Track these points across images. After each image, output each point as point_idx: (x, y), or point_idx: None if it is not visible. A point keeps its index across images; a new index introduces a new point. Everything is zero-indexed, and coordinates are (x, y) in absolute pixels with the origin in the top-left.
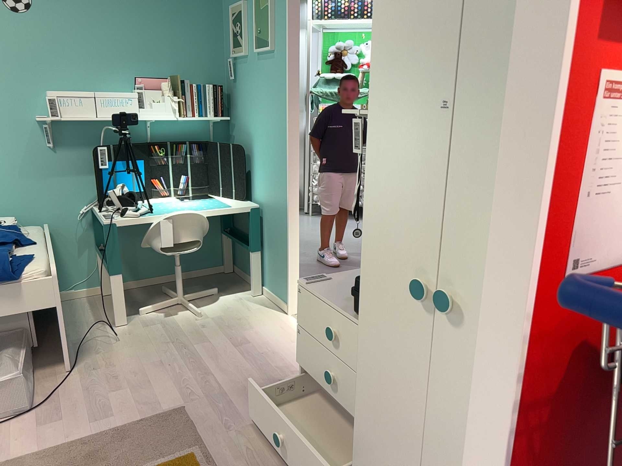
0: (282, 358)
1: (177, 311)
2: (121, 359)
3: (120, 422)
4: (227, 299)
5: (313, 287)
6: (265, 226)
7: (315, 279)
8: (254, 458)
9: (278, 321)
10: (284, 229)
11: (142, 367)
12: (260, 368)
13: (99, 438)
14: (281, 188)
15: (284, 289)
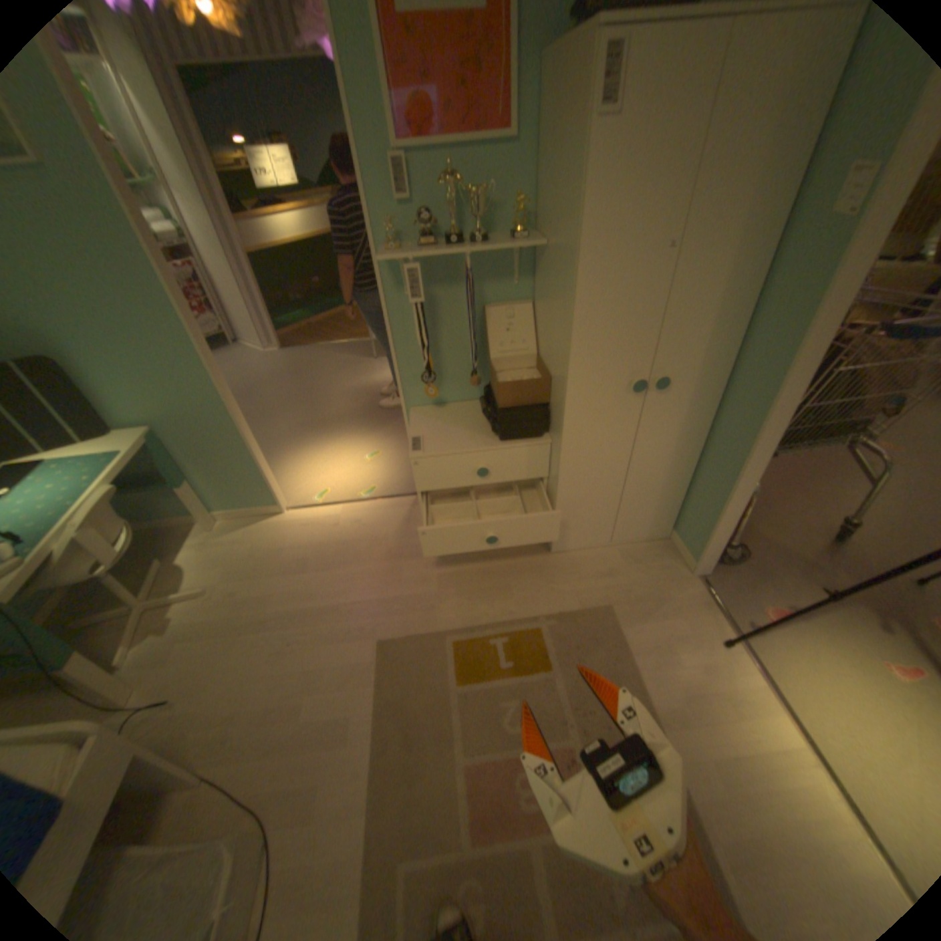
0: (355, 540)
1: (159, 619)
2: (227, 703)
3: (364, 710)
4: (187, 557)
5: (433, 452)
6: (176, 448)
7: (419, 445)
8: (478, 597)
9: (287, 524)
10: (228, 434)
11: (269, 677)
12: (358, 561)
13: (381, 733)
14: (196, 388)
15: (261, 493)
